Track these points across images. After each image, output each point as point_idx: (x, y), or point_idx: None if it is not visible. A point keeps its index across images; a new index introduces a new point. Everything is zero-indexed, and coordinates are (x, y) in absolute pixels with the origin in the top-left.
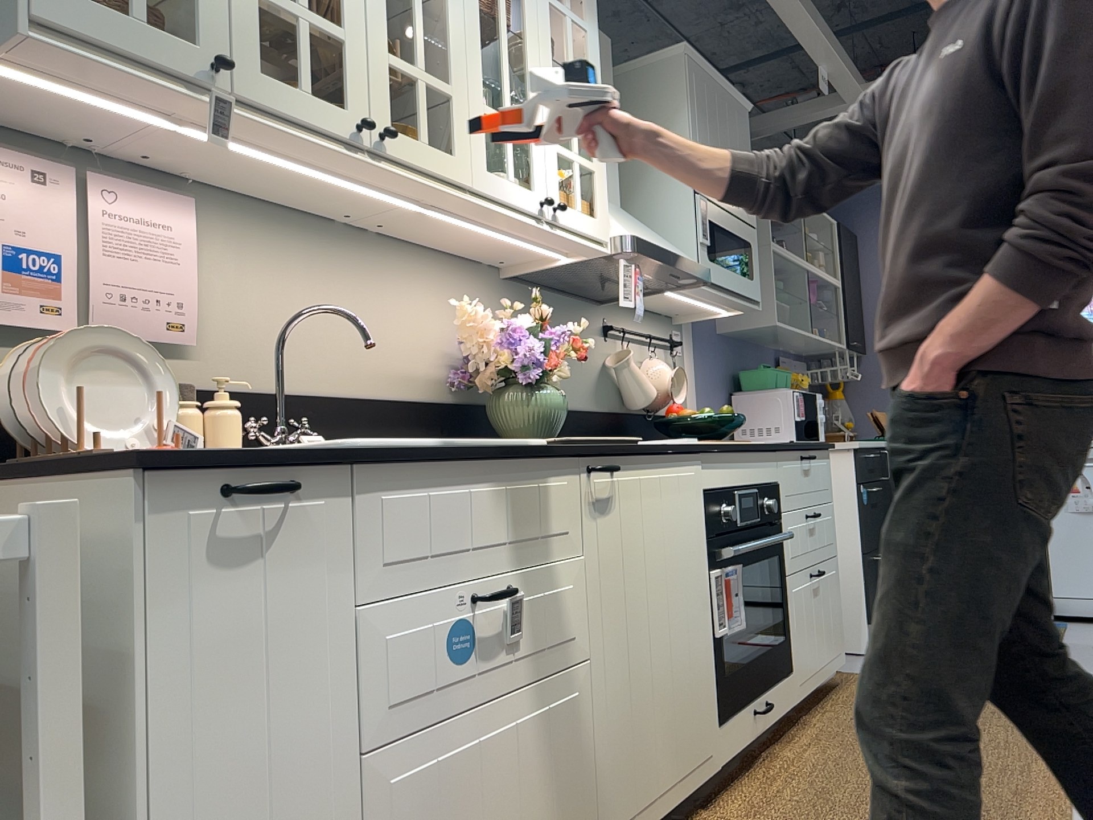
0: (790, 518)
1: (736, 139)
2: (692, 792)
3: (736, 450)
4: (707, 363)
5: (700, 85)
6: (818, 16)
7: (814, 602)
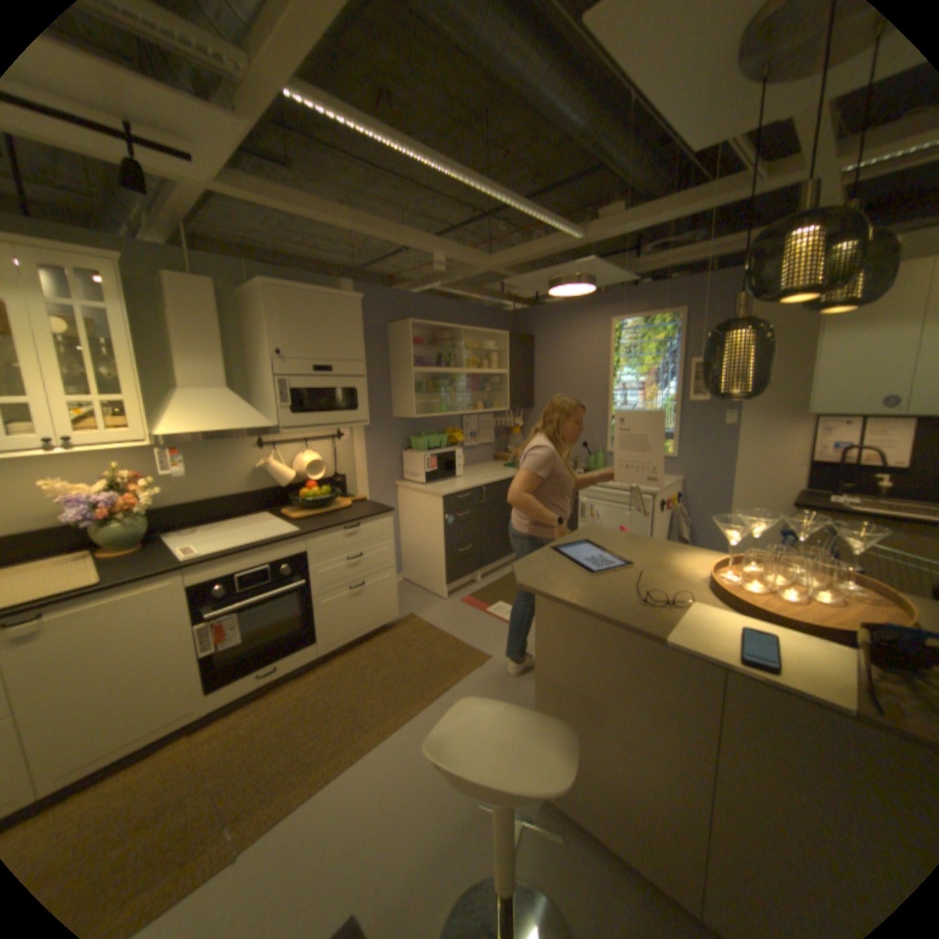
0: (320, 567)
1: (336, 324)
2: (164, 736)
3: (231, 555)
4: (376, 438)
5: (283, 300)
6: (405, 228)
7: (351, 601)
